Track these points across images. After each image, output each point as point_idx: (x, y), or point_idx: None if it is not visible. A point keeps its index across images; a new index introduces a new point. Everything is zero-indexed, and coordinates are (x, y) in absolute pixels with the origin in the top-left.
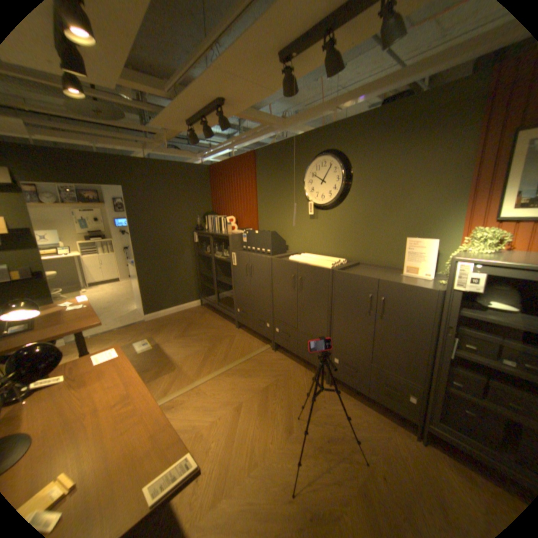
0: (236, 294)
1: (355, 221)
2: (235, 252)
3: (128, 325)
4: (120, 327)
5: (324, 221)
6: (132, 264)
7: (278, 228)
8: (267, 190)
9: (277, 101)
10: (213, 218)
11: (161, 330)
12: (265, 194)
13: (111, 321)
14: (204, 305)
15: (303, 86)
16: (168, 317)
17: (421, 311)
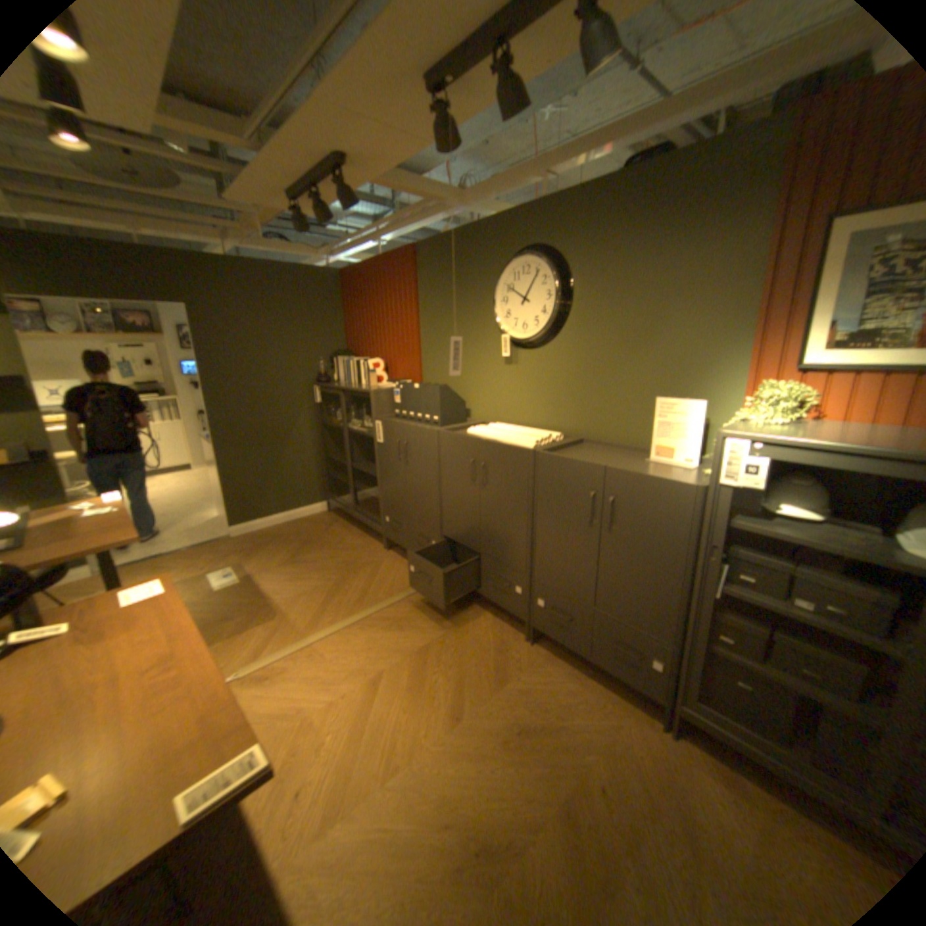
0: (382, 491)
1: (577, 370)
2: (379, 421)
3: (198, 543)
4: (186, 546)
5: (528, 368)
6: (206, 438)
7: (452, 380)
8: (435, 313)
9: (457, 156)
10: (345, 361)
11: (254, 552)
12: (431, 321)
13: (170, 537)
14: (333, 510)
15: (500, 131)
16: (269, 530)
17: (668, 521)
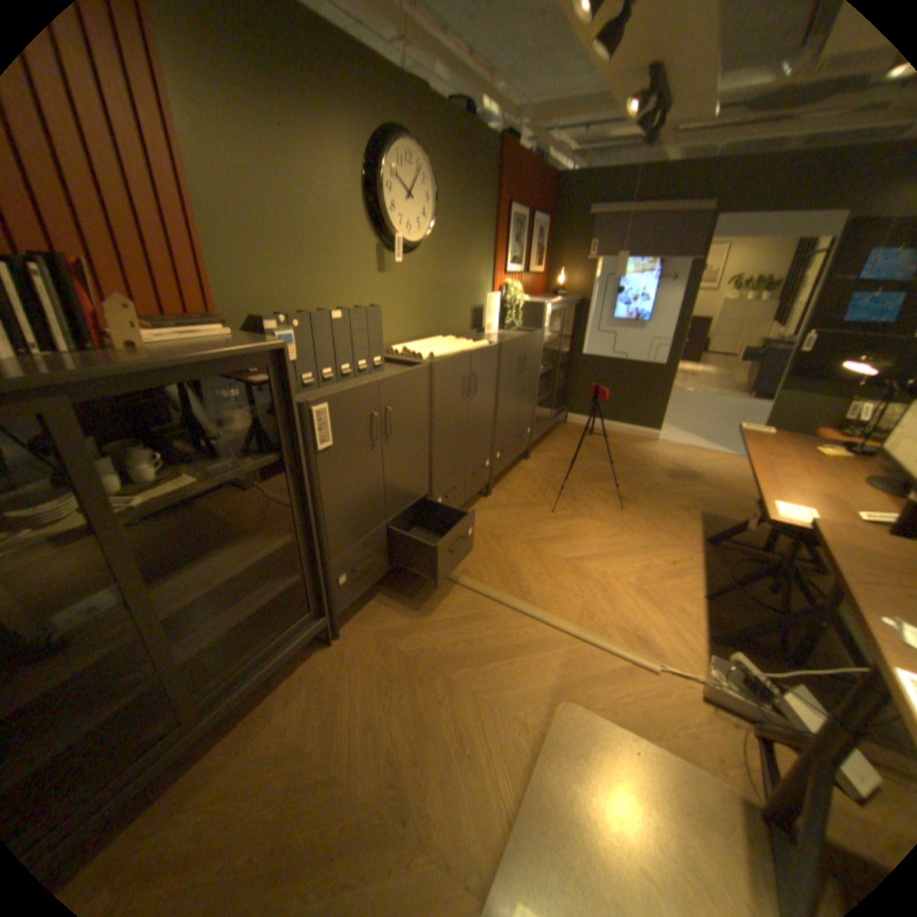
0: (328, 542)
1: (436, 277)
2: (322, 402)
3: None
4: None
5: (401, 277)
6: None
7: (299, 301)
8: (239, 156)
9: None
10: None
11: None
12: (228, 169)
13: None
14: None
15: None
16: None
17: (536, 353)
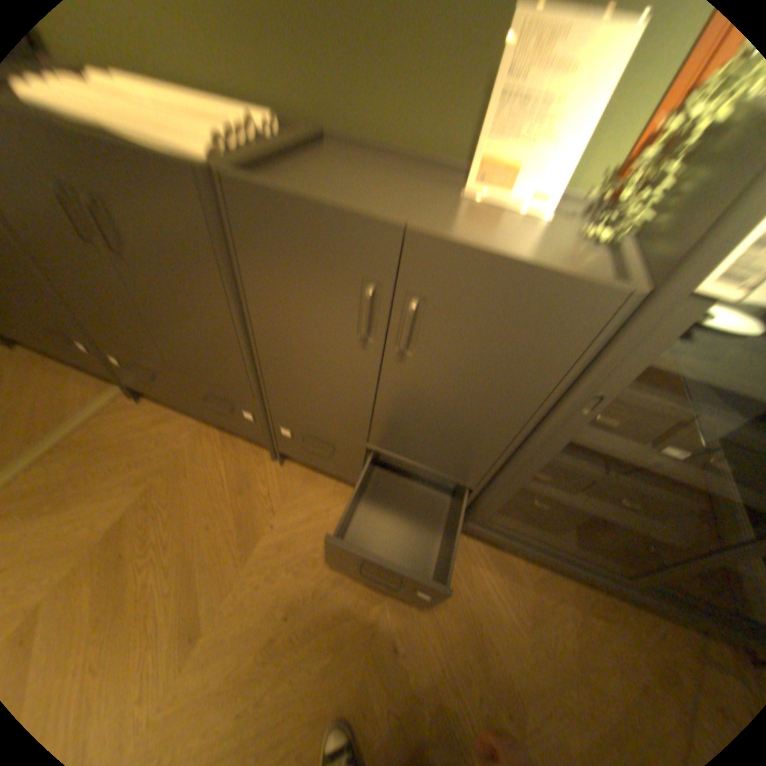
0: None
1: None
2: None
3: None
4: None
5: None
6: None
7: None
8: None
9: None
10: None
11: None
12: None
13: None
14: None
15: None
16: None
17: (528, 351)
